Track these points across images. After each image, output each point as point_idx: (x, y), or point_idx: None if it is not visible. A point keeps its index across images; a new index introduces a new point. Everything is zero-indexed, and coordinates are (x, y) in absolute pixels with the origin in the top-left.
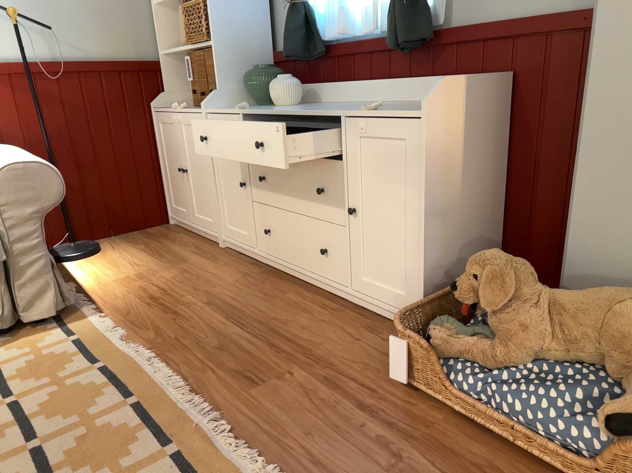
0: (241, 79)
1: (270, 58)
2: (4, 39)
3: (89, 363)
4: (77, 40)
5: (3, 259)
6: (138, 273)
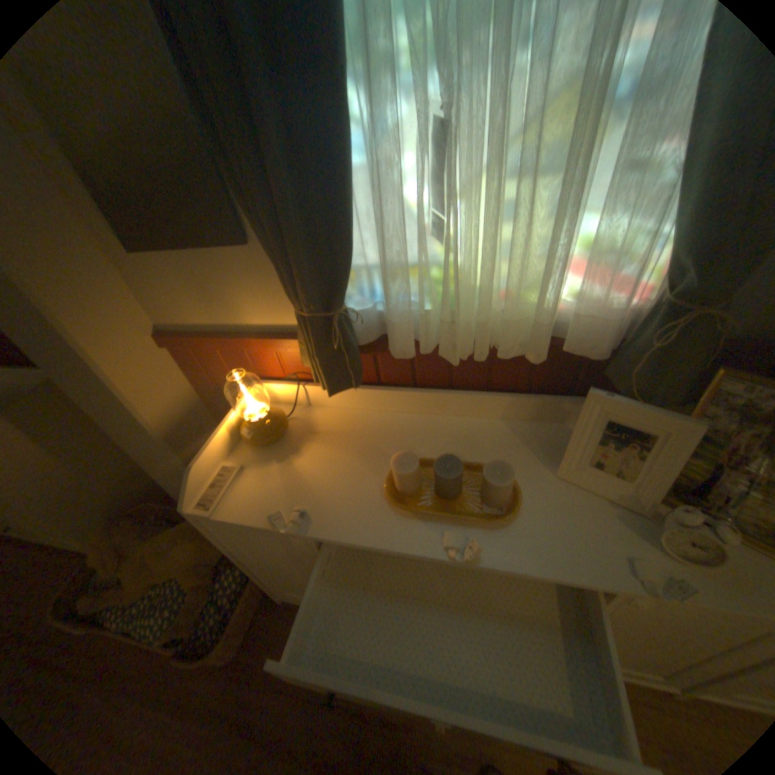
0: None
1: None
2: None
3: None
4: None
5: None
6: None
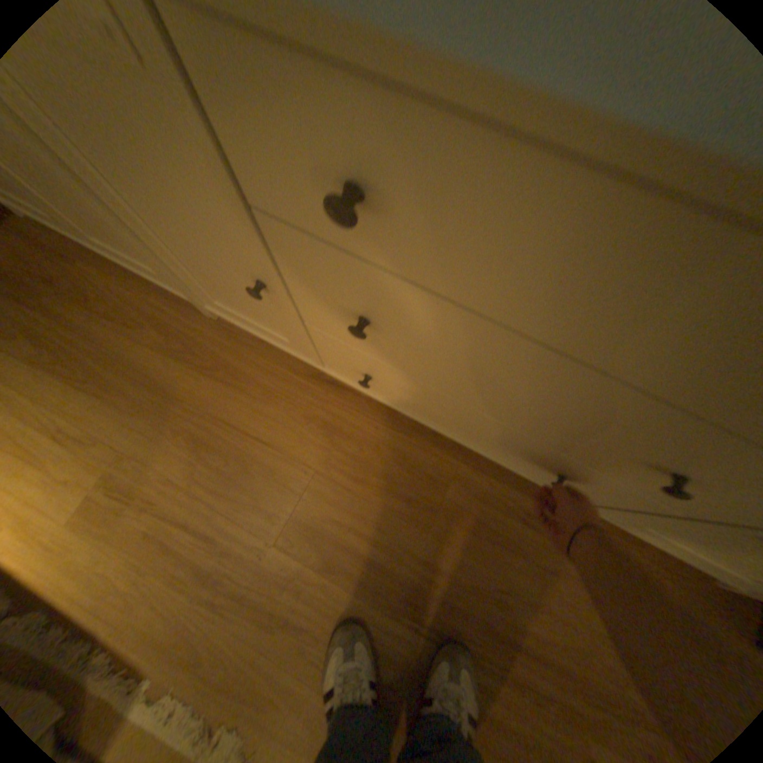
0: None
1: None
2: None
3: None
4: None
5: None
6: (101, 476)
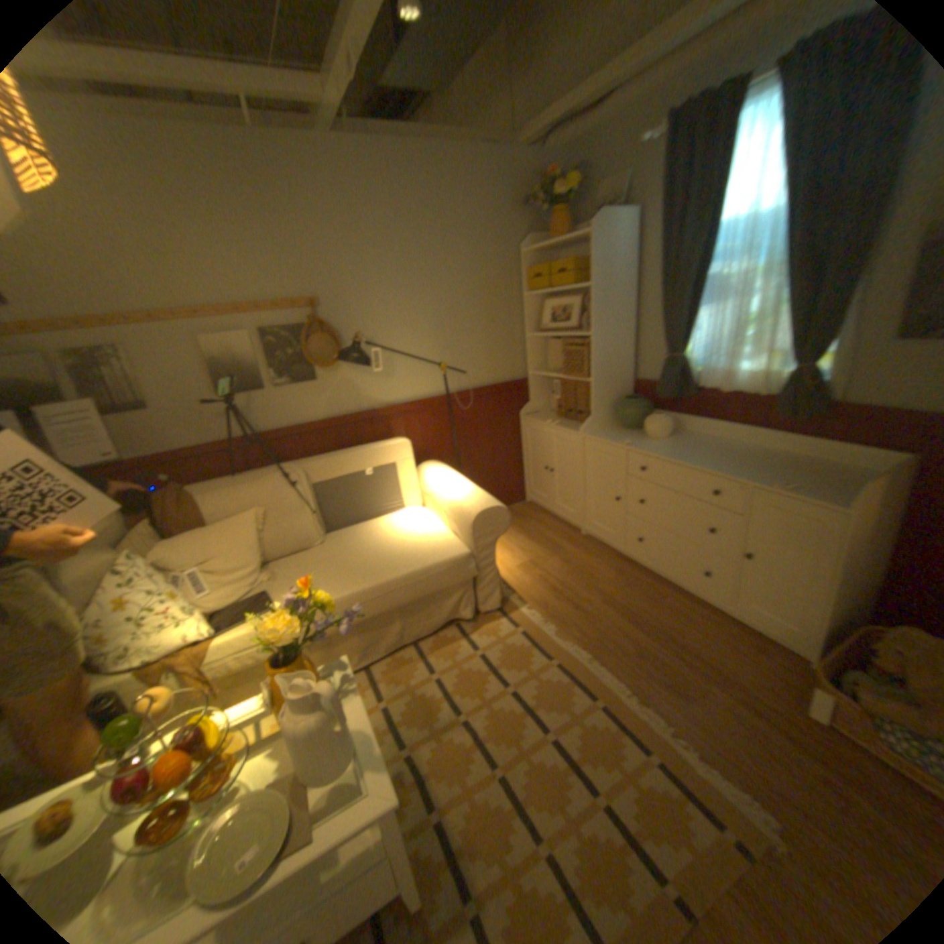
0: (608, 405)
1: (630, 384)
2: (427, 380)
3: (545, 660)
4: (472, 372)
5: (474, 575)
6: (529, 560)
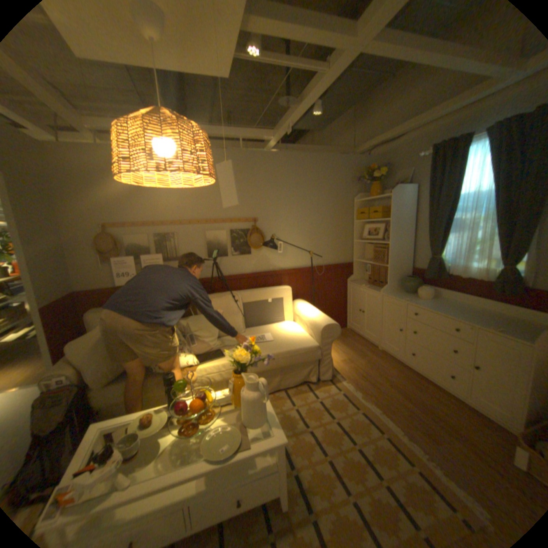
0: (397, 279)
1: (411, 269)
2: (302, 258)
3: (356, 410)
4: (324, 256)
5: (320, 358)
6: (348, 358)
